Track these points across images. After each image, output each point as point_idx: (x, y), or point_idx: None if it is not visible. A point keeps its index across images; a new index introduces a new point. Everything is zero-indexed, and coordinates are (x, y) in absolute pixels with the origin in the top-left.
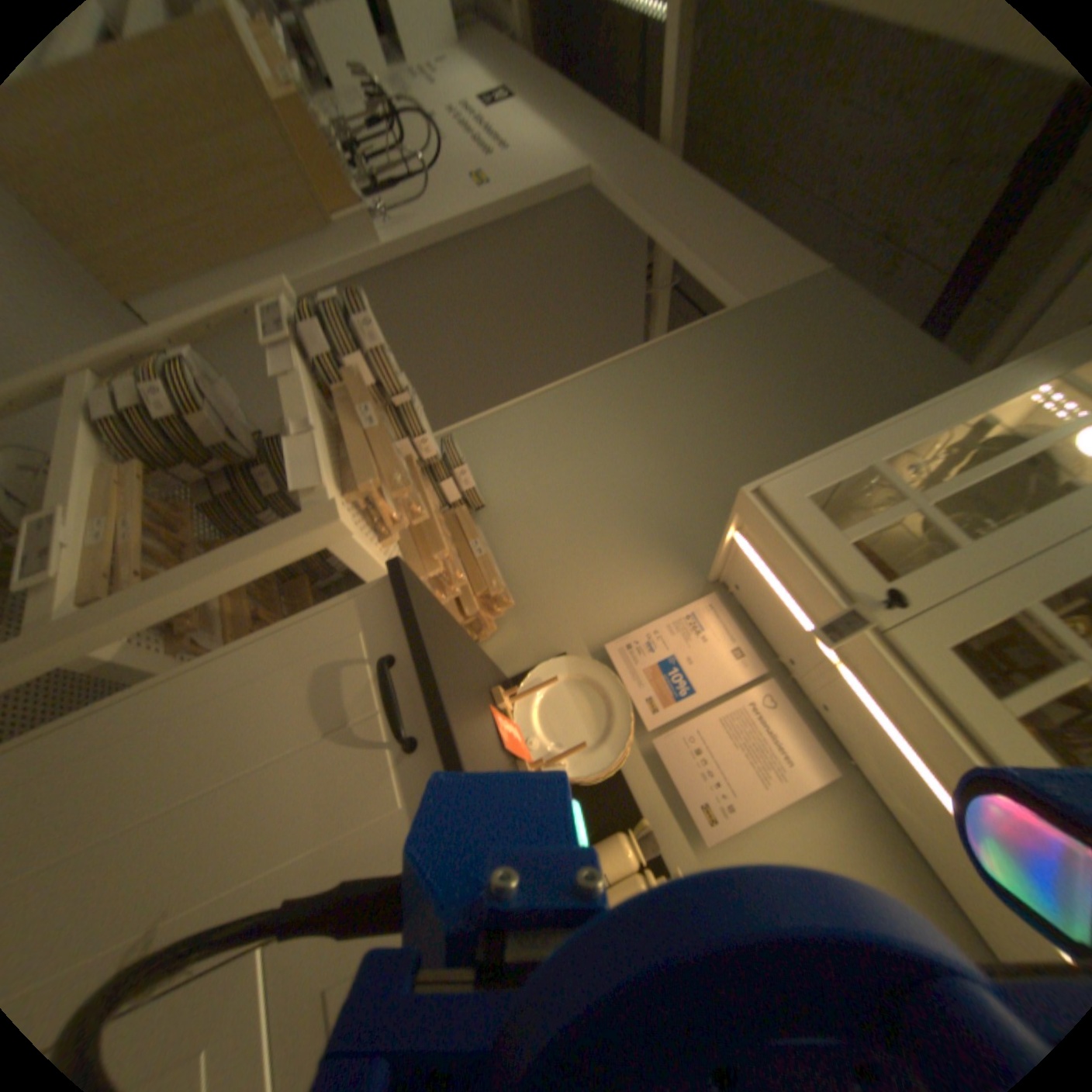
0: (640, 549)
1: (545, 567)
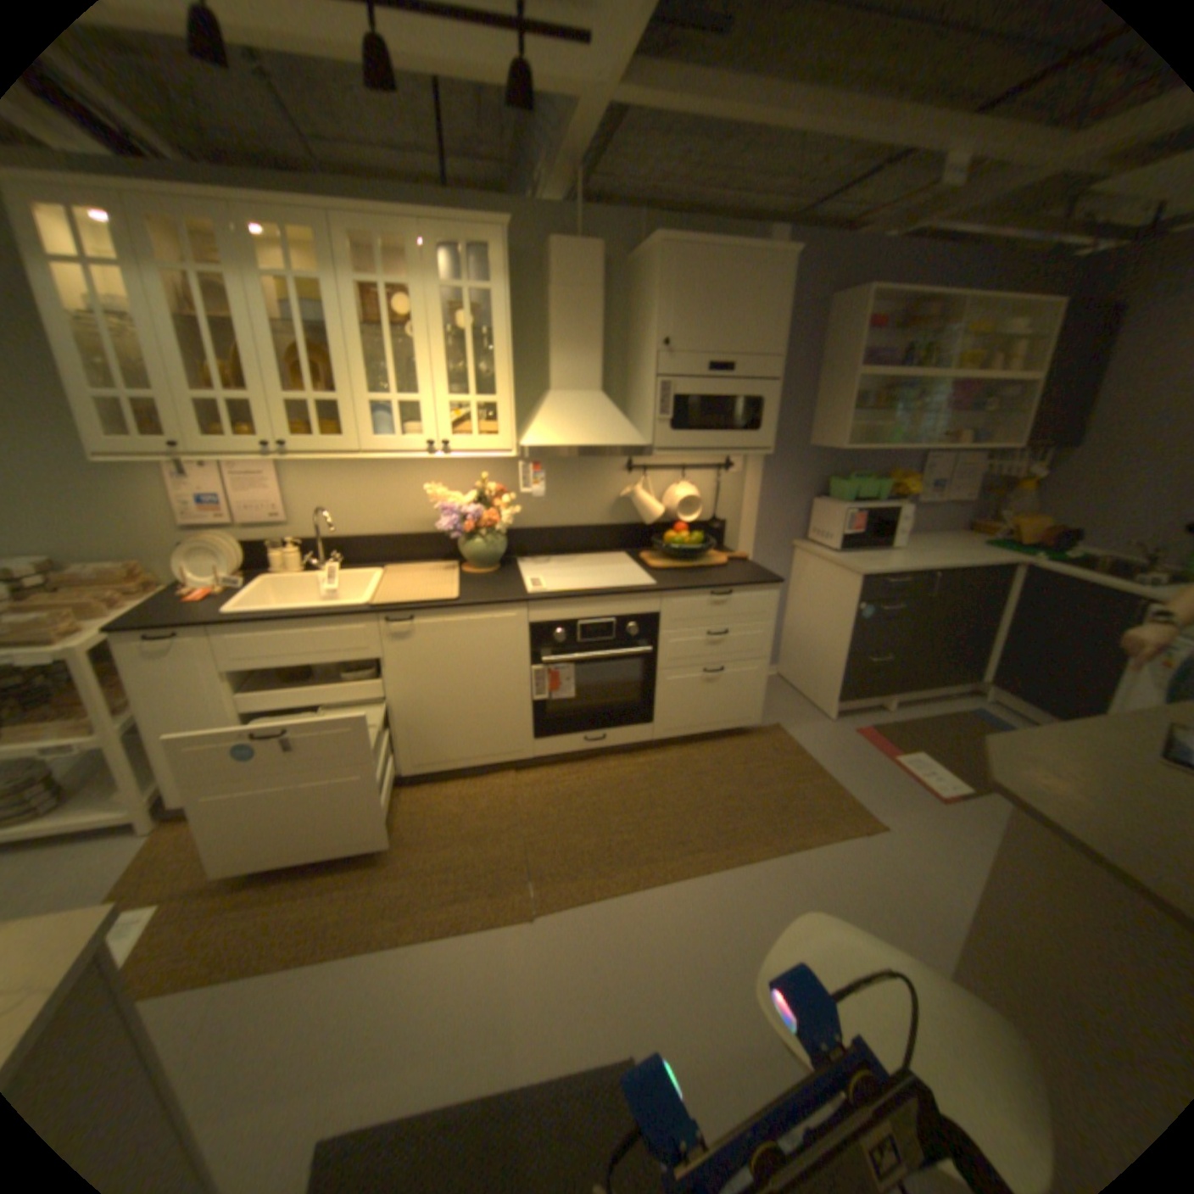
0: (108, 479)
1: (107, 537)
